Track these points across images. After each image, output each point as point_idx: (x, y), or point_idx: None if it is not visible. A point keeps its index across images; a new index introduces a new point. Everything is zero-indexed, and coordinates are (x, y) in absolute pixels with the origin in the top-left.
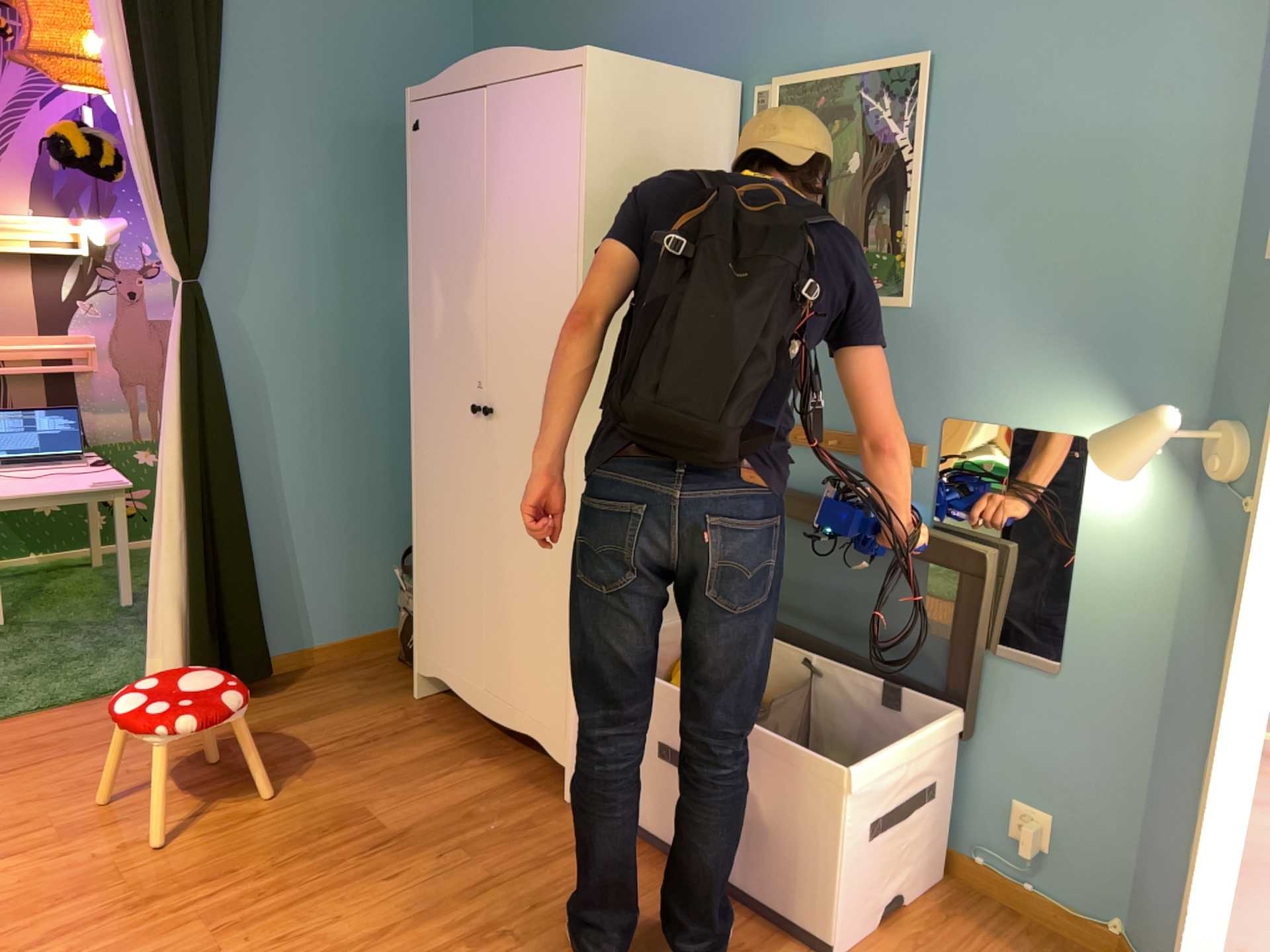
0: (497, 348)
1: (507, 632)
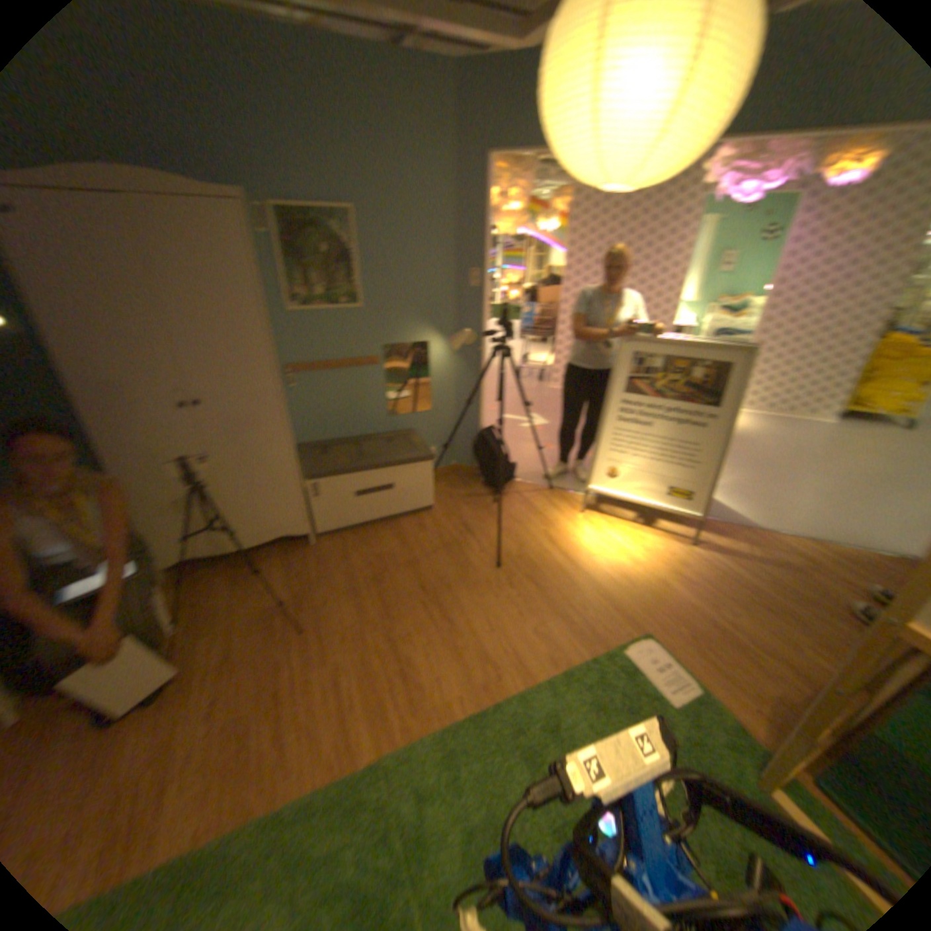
0: (178, 366)
1: (246, 504)
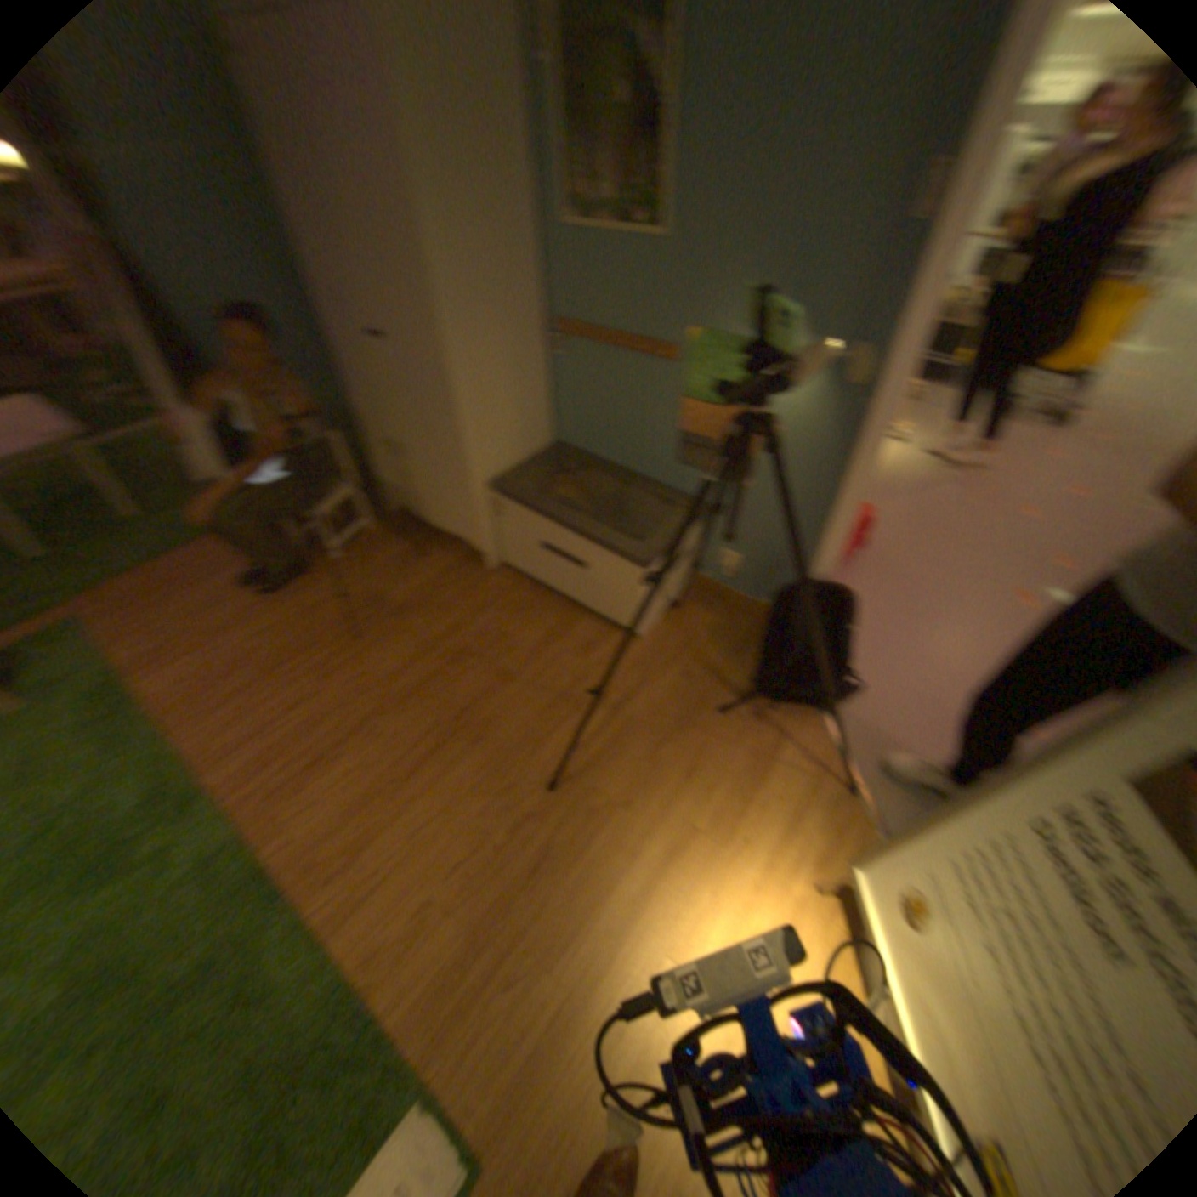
0: (367, 283)
1: (430, 482)
